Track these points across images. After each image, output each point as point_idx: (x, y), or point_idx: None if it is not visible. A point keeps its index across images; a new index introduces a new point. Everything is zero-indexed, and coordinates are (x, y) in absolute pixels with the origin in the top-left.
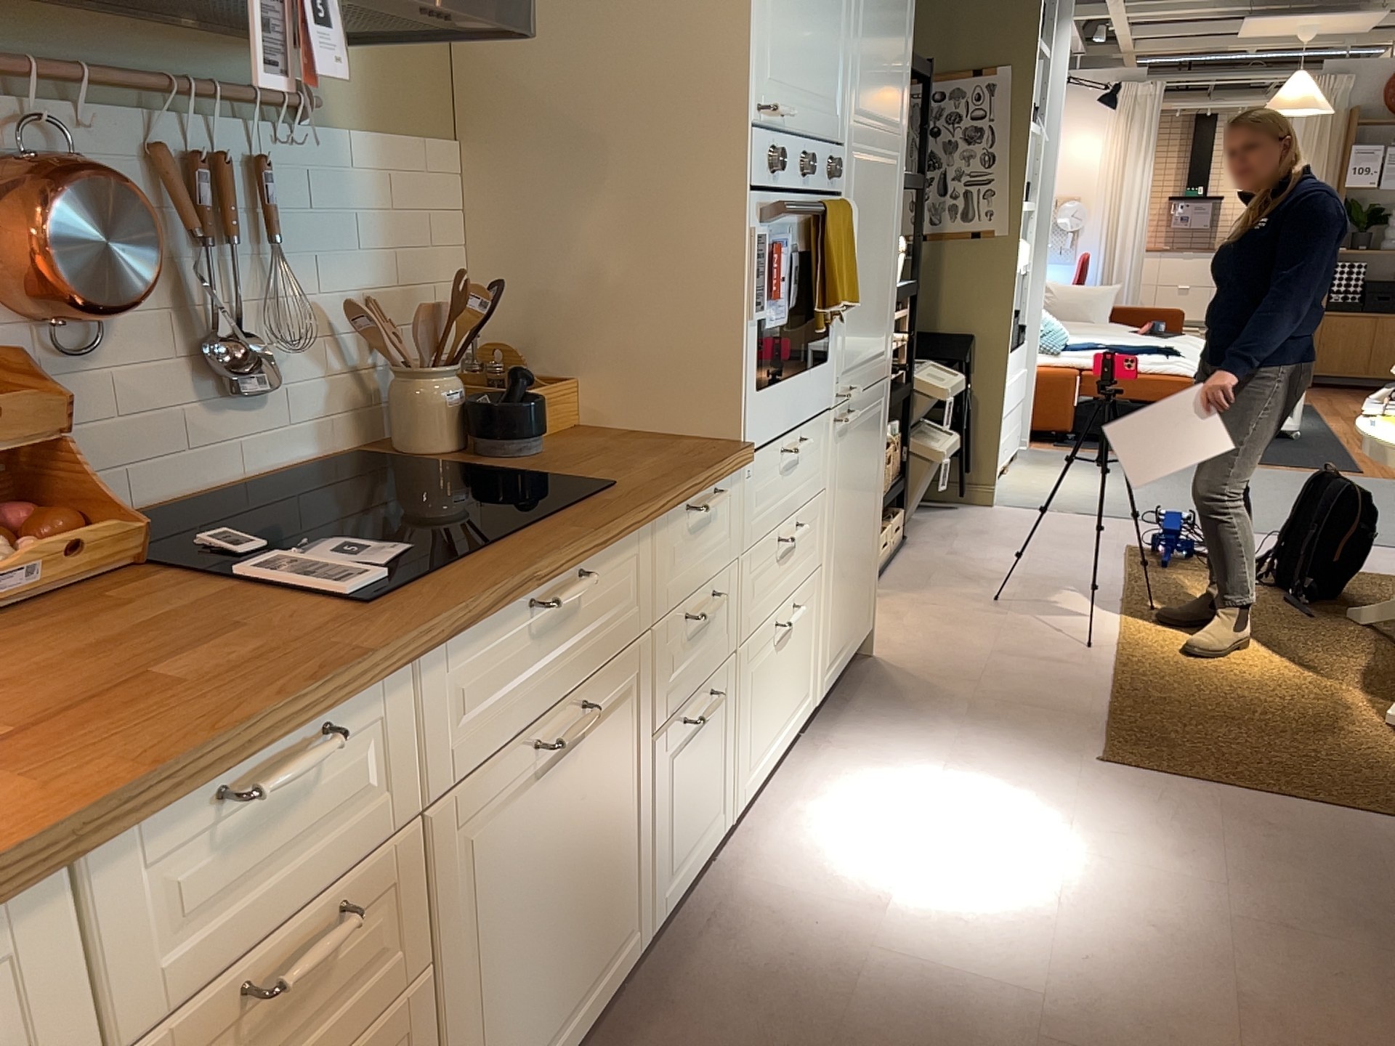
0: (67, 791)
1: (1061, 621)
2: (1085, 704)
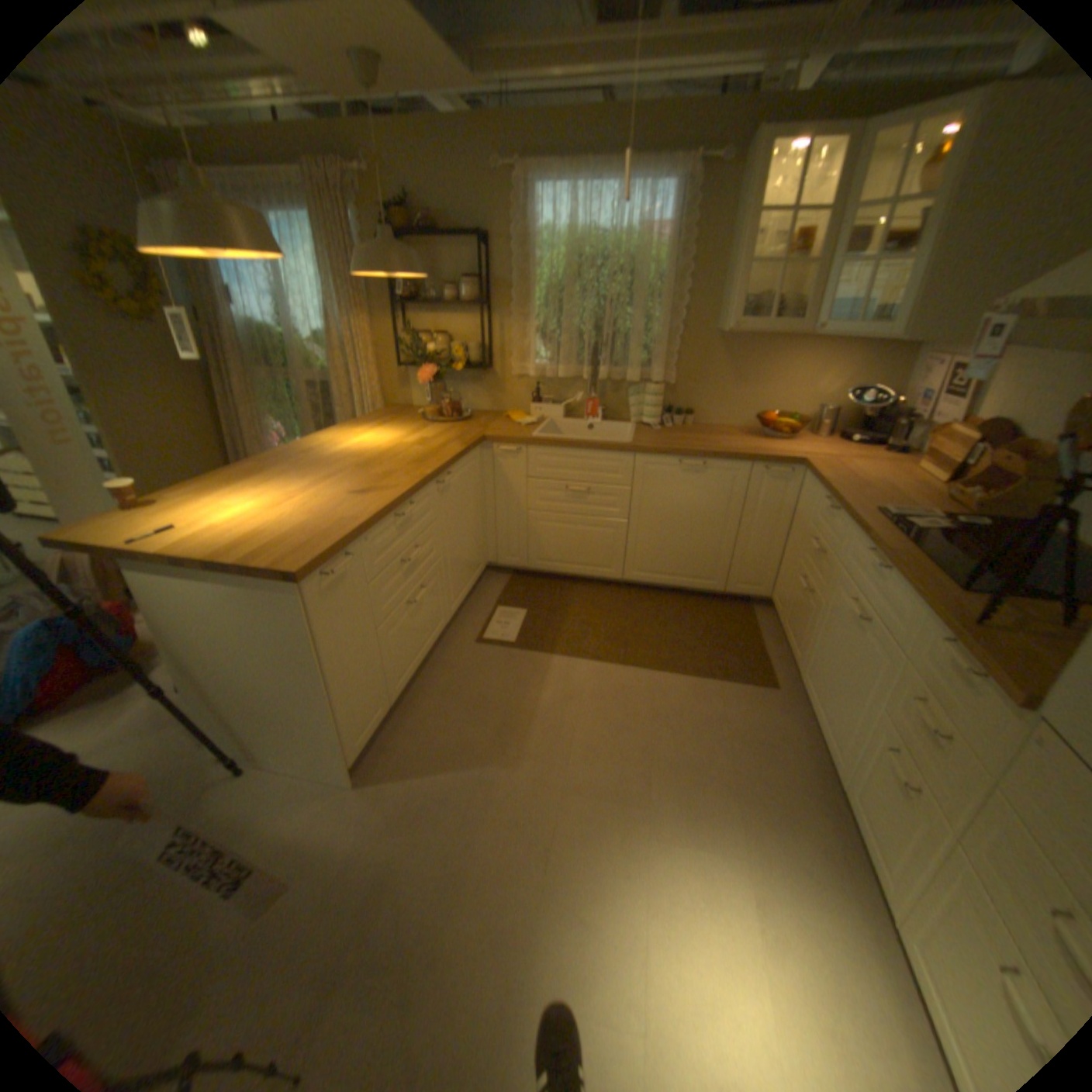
0: (828, 476)
1: None
2: None
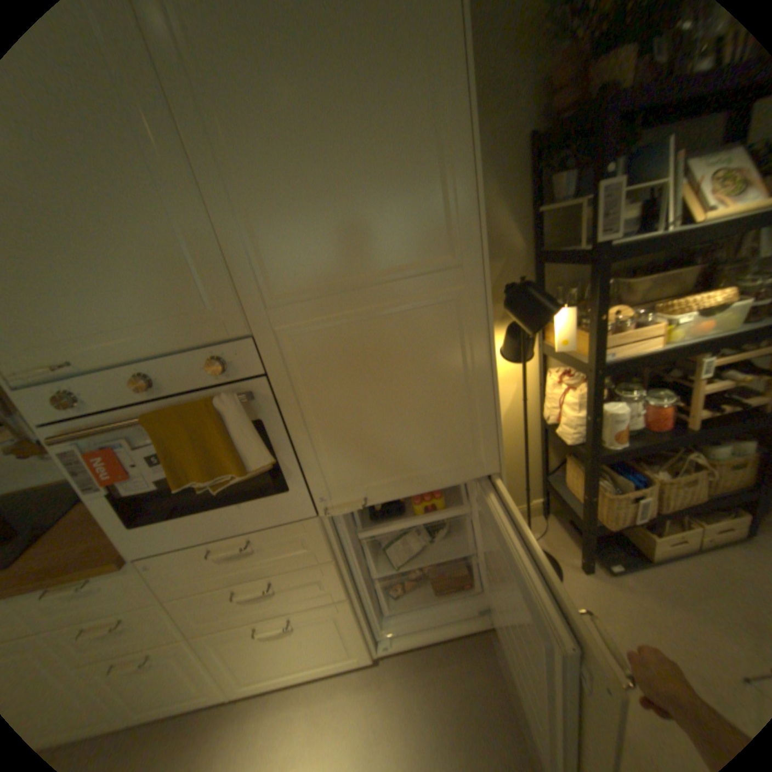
0: None
1: None
2: None
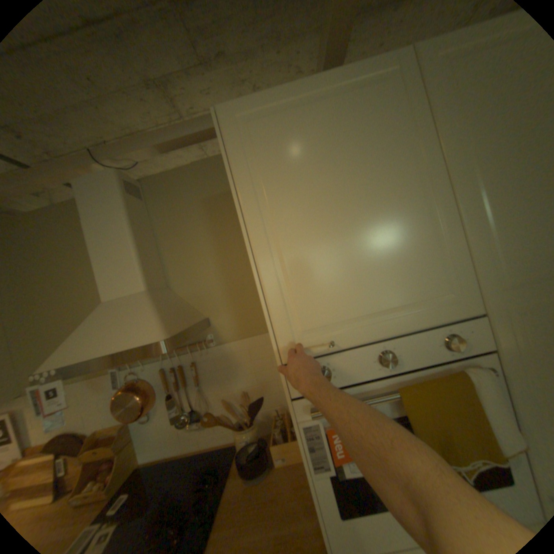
0: None
1: None
2: None
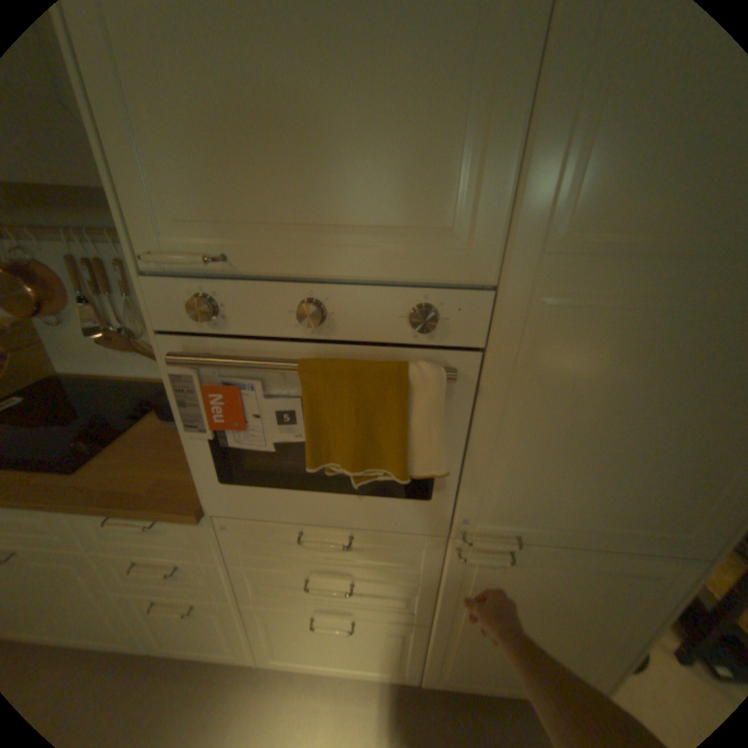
0: None
1: None
2: None
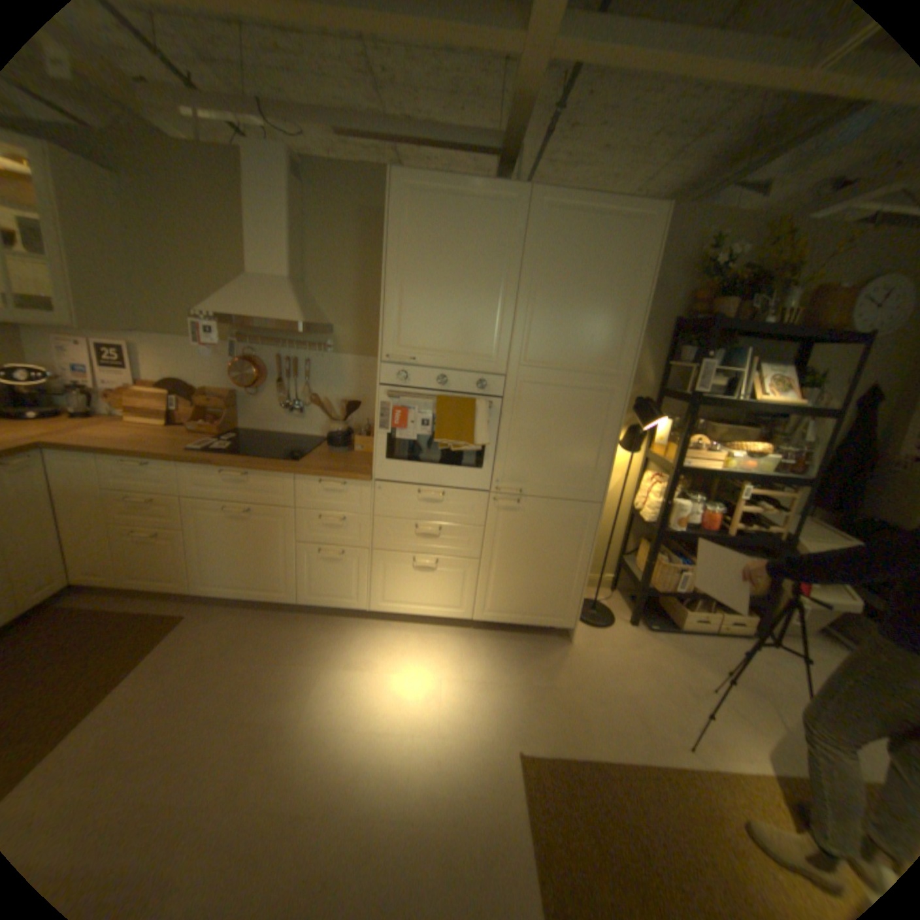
0: (98, 447)
1: (721, 735)
2: (593, 749)
